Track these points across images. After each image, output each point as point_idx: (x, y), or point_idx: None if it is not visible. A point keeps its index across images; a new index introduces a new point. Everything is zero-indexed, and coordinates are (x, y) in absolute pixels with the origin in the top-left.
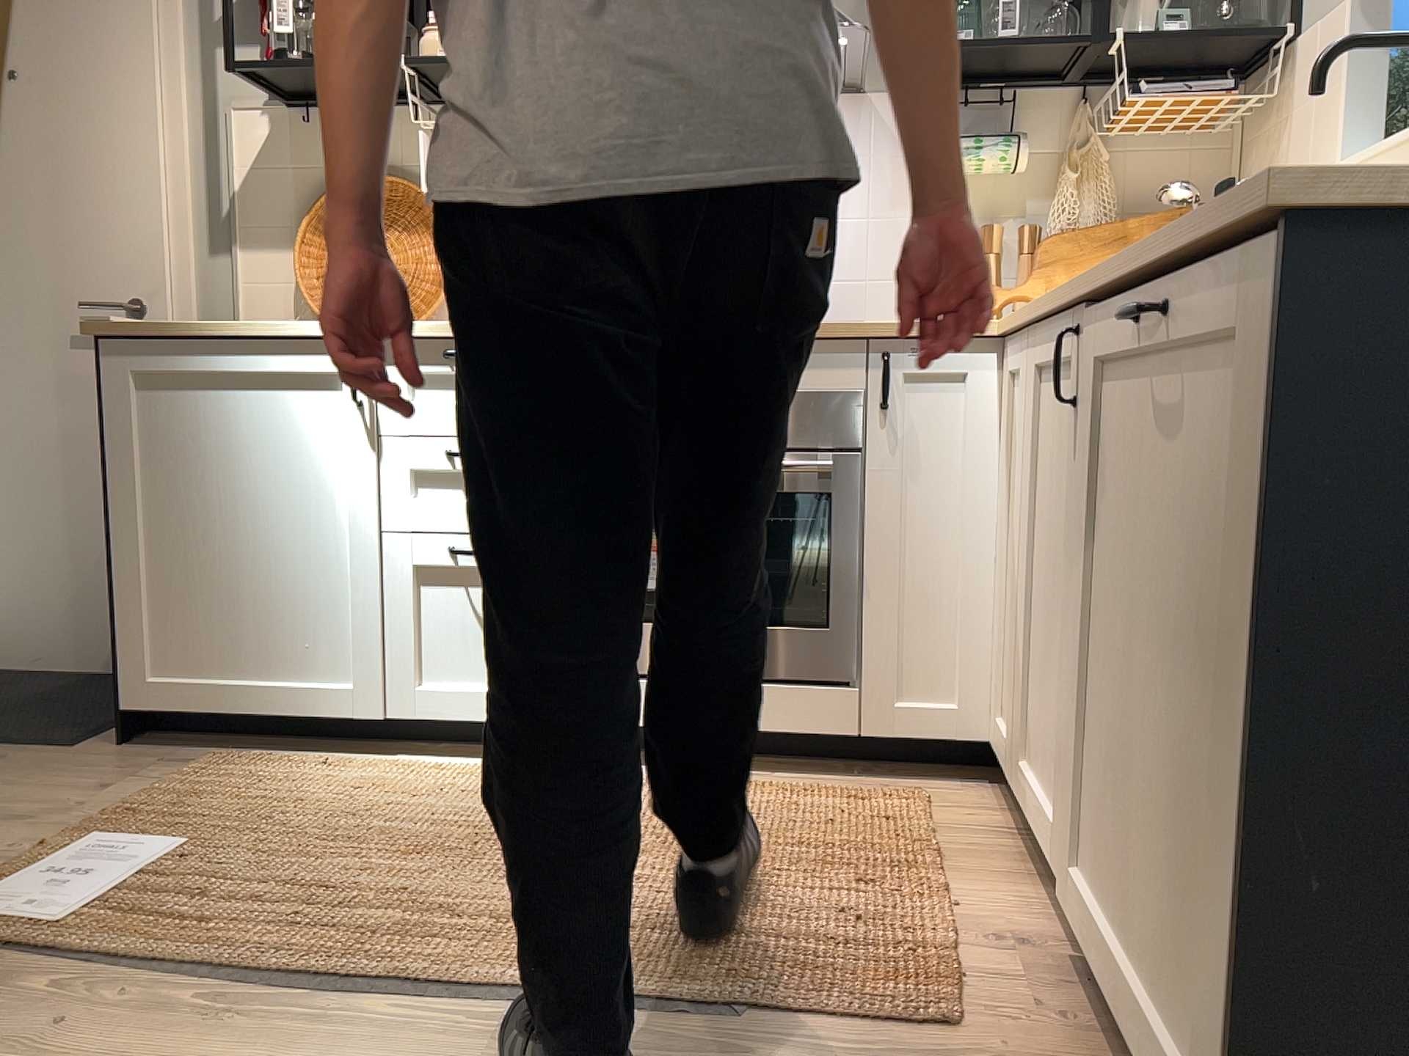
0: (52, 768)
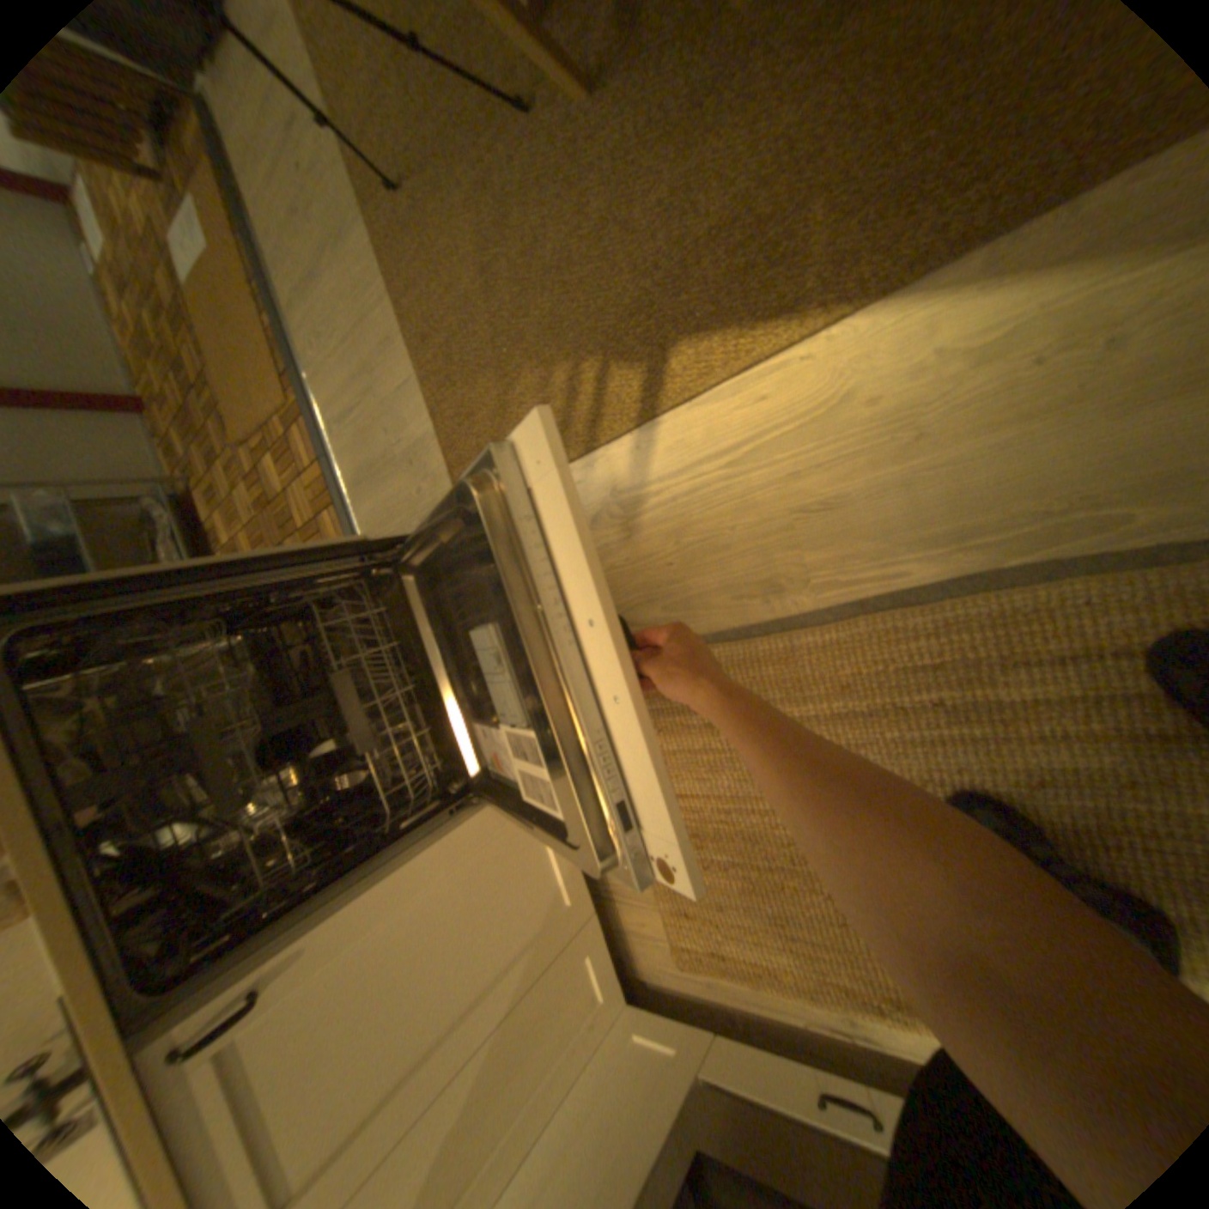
0: None
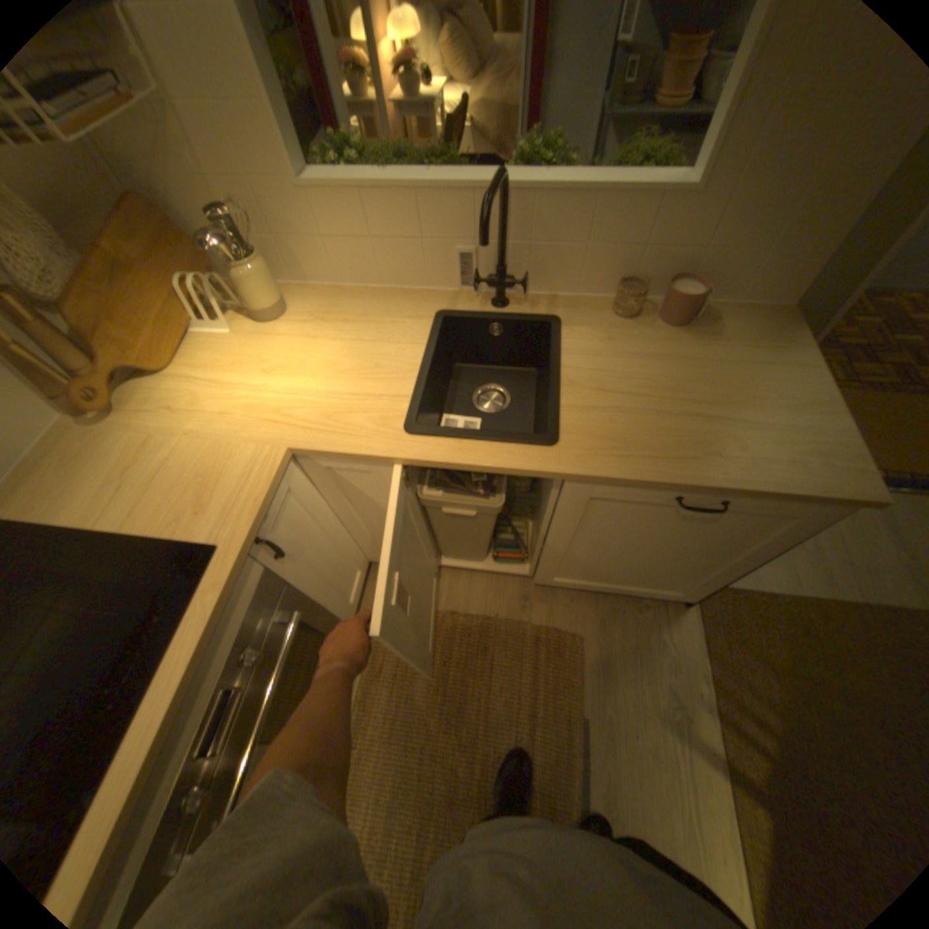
0: None
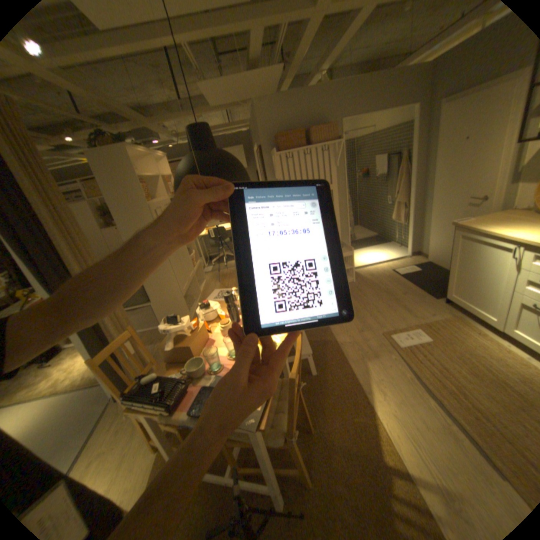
0: (430, 304)
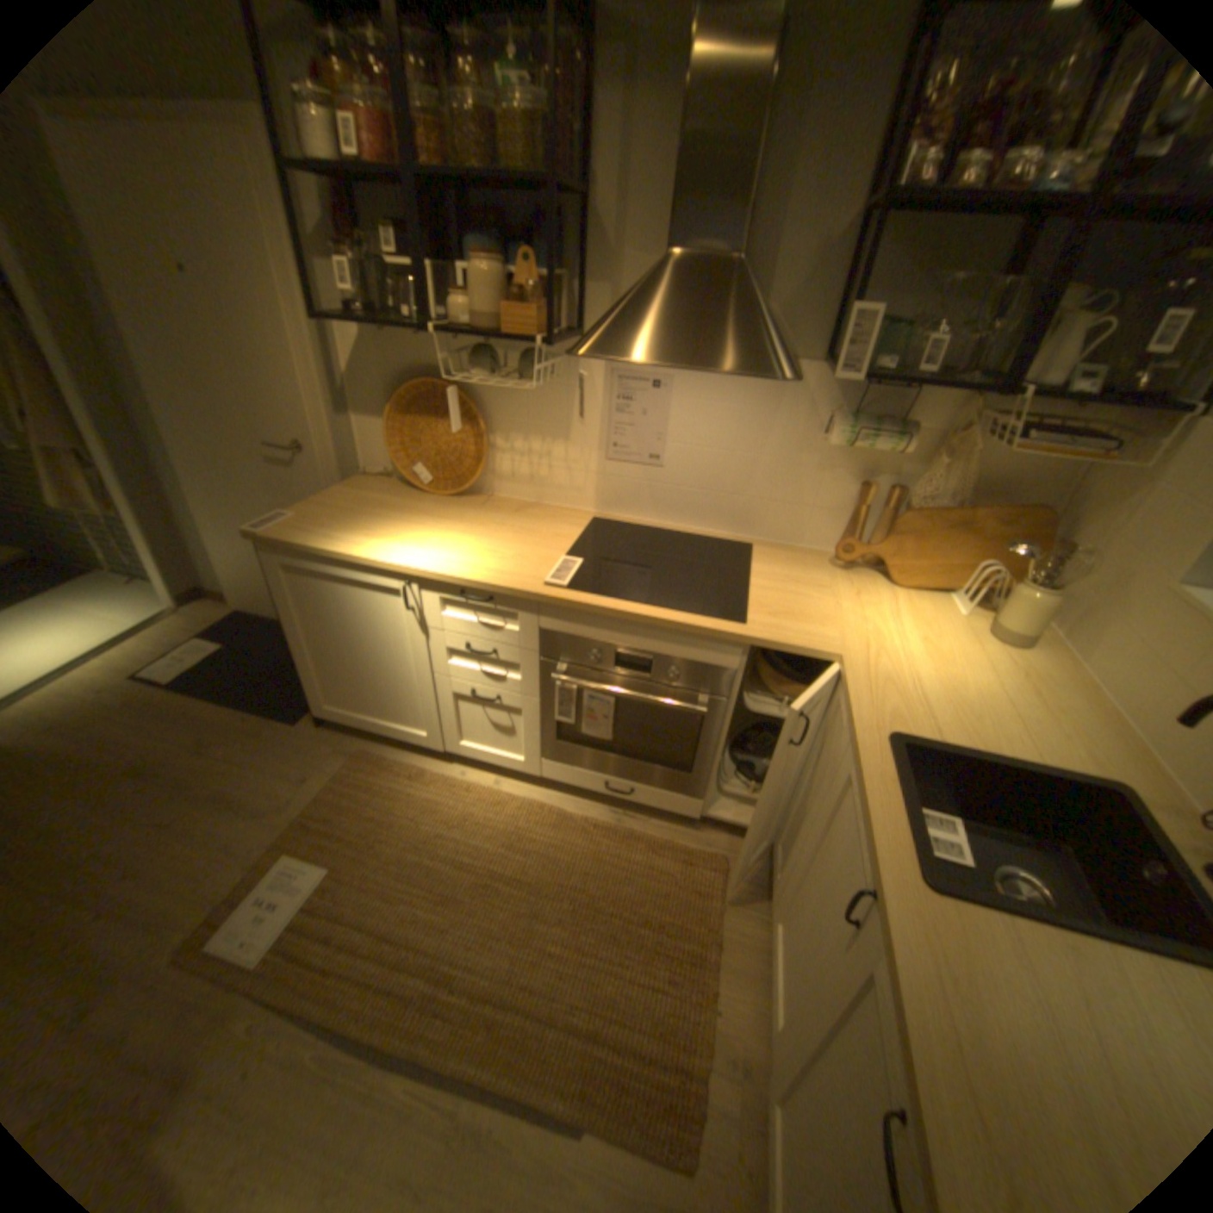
0: (280, 750)
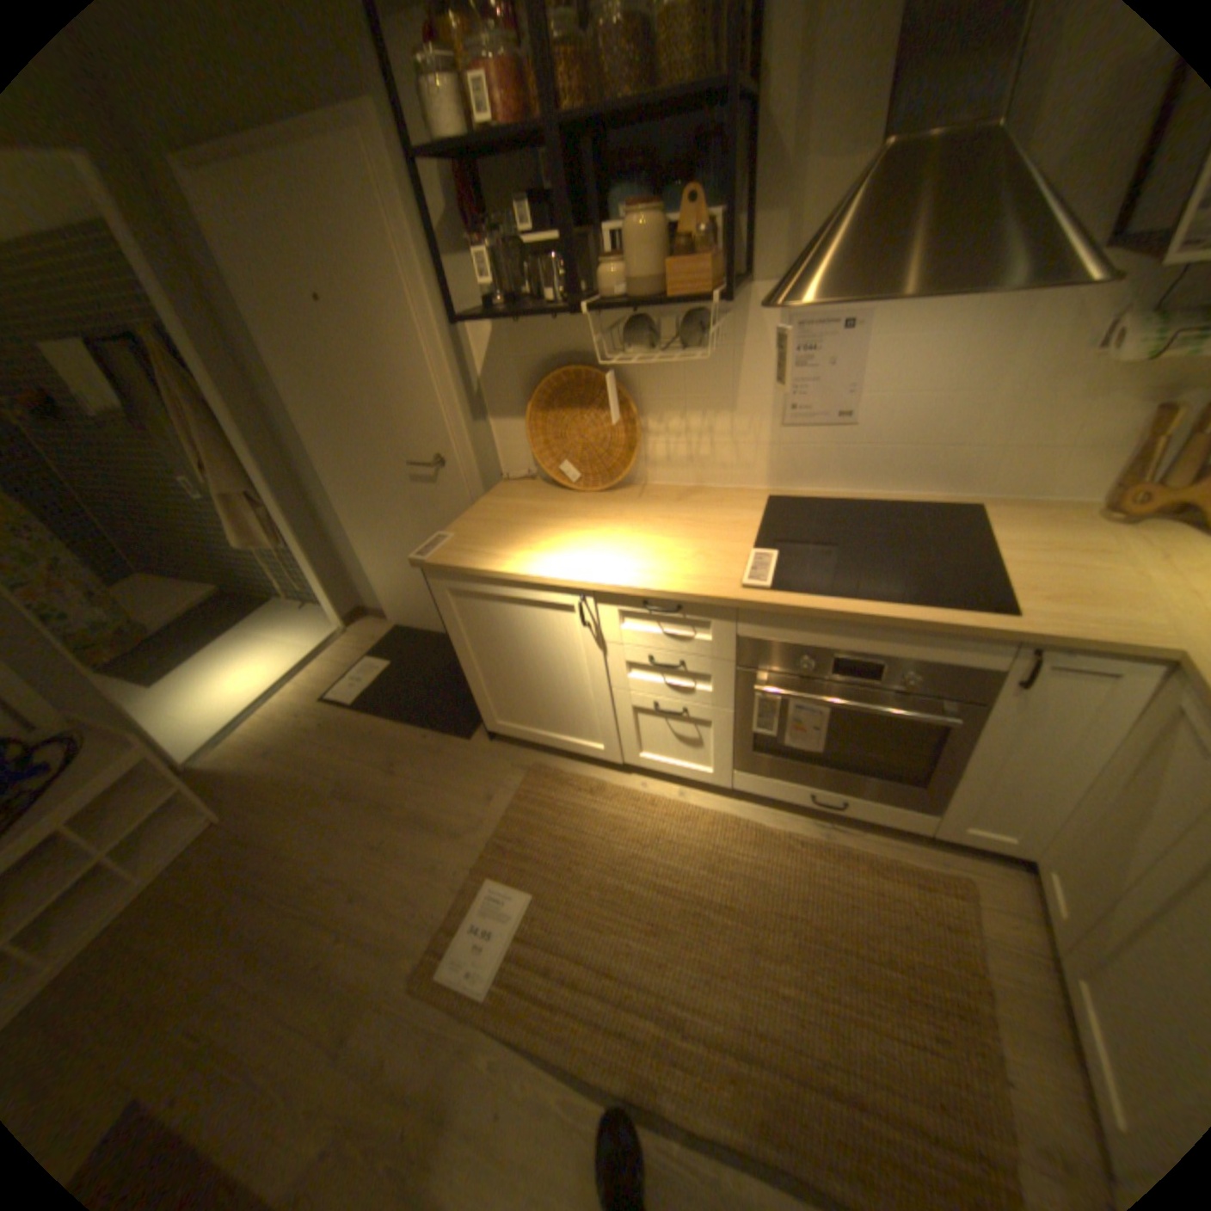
0: (462, 764)
